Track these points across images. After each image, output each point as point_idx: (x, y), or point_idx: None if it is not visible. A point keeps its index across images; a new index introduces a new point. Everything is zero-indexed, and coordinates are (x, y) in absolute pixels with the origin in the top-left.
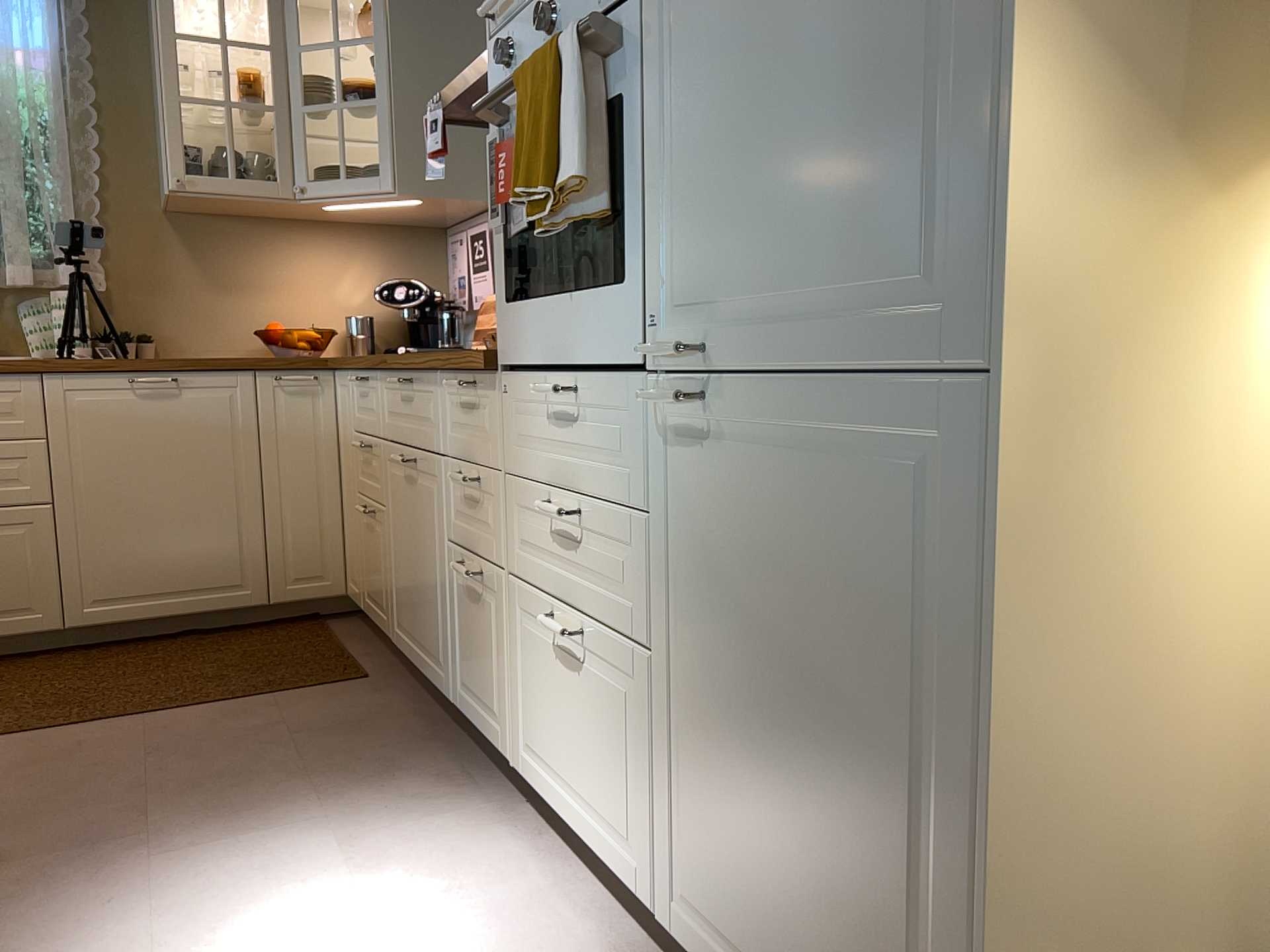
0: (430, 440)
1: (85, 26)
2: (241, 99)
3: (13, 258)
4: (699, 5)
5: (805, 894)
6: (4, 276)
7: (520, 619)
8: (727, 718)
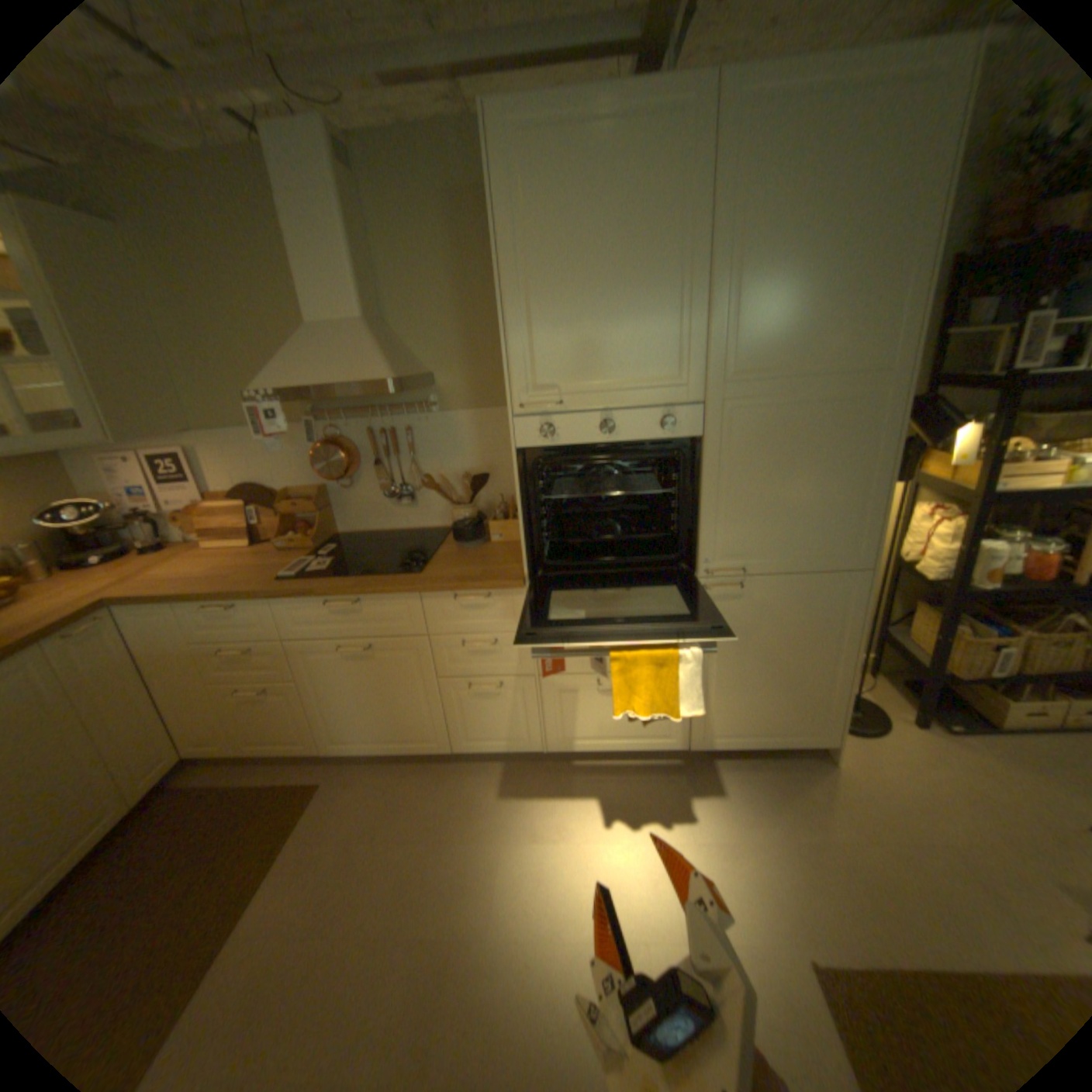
0: (401, 631)
1: None
2: None
3: None
4: (740, 455)
5: (776, 706)
6: None
7: (552, 690)
8: (738, 675)
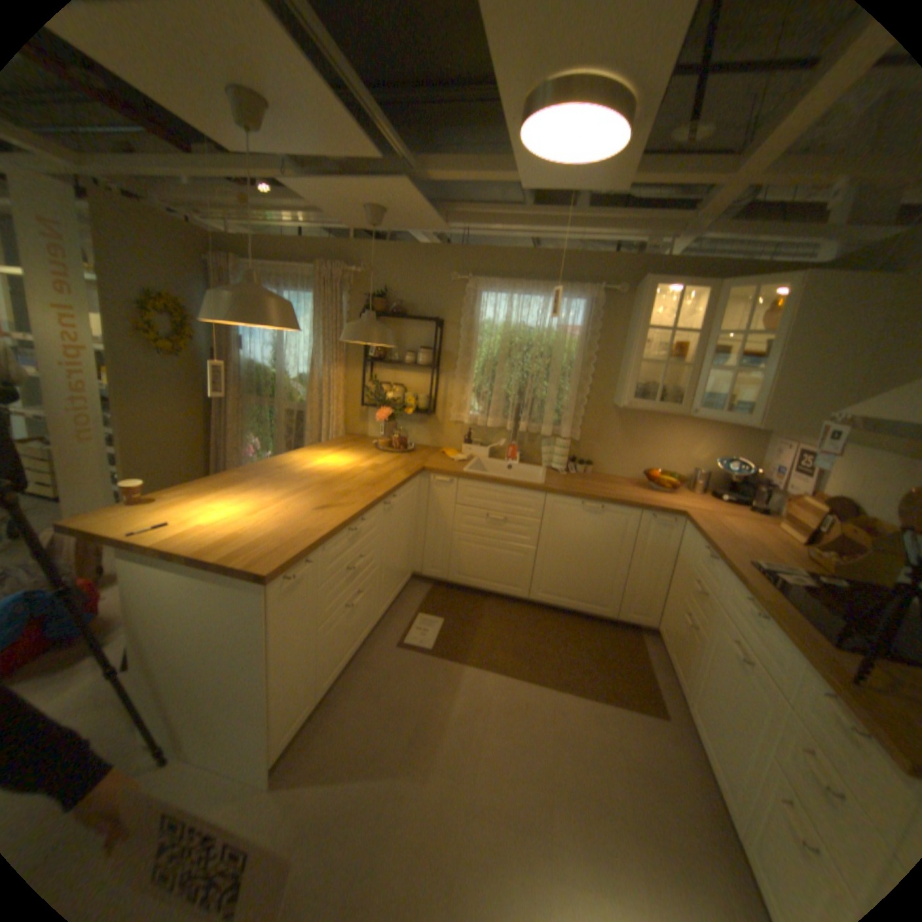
0: (777, 679)
1: (601, 315)
2: (673, 357)
3: (544, 423)
4: None
5: None
6: (539, 428)
7: None
8: None
